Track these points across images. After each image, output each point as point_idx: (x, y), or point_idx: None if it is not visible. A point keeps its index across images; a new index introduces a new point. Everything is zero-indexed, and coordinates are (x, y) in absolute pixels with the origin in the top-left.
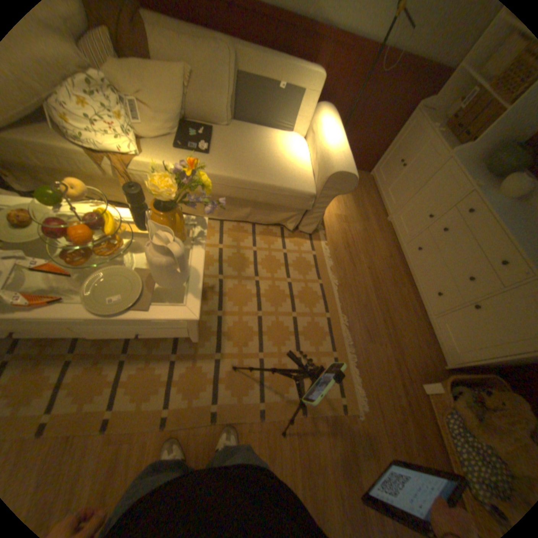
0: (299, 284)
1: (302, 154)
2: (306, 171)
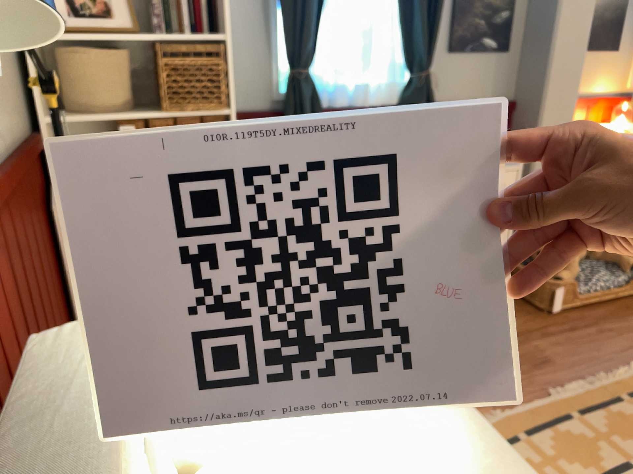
0: (564, 472)
1: (307, 452)
2: (384, 425)
